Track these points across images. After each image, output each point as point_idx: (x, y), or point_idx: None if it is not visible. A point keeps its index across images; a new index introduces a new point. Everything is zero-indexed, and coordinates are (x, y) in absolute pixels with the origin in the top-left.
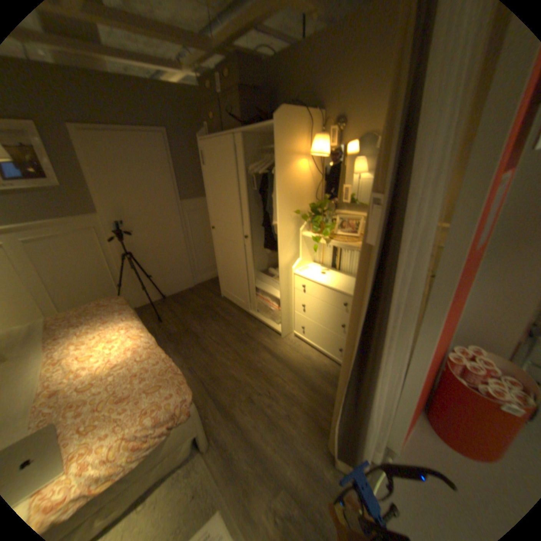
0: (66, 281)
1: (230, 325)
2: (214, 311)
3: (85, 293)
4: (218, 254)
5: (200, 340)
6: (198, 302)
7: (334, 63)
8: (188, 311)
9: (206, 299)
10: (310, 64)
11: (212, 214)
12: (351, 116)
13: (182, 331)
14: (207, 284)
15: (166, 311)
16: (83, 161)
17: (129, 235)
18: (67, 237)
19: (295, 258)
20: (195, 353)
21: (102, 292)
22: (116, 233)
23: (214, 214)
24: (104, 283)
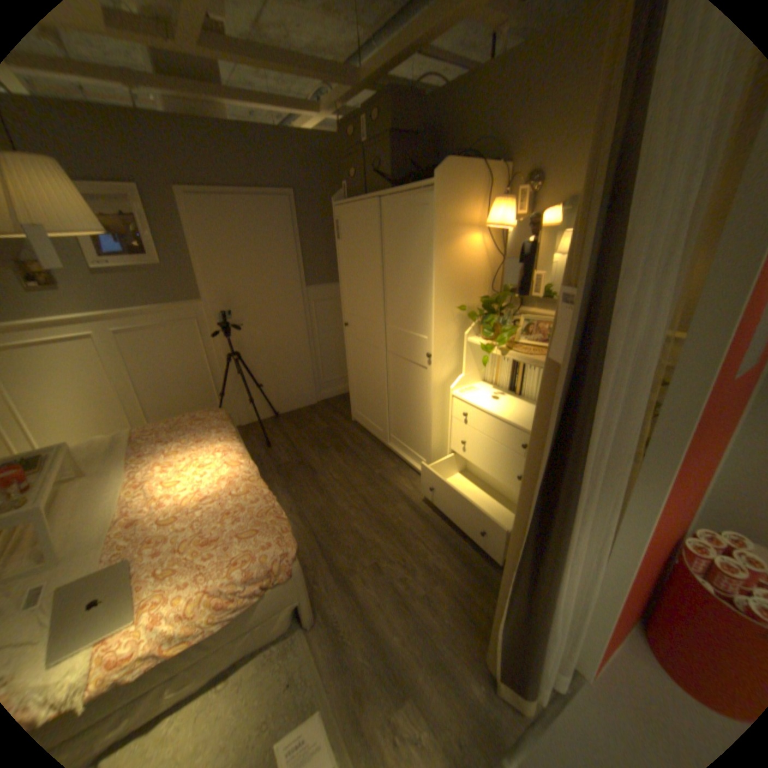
0: (160, 385)
1: (360, 461)
2: (341, 440)
3: (181, 402)
4: (351, 363)
5: (318, 478)
6: (321, 426)
7: (530, 95)
8: (307, 436)
9: (332, 423)
10: (495, 98)
11: (346, 307)
12: (551, 171)
13: (295, 463)
14: (335, 403)
15: (278, 434)
16: (190, 234)
17: (239, 331)
18: (165, 330)
19: (457, 374)
20: (310, 495)
21: (201, 402)
22: (223, 328)
23: (349, 307)
24: (205, 391)
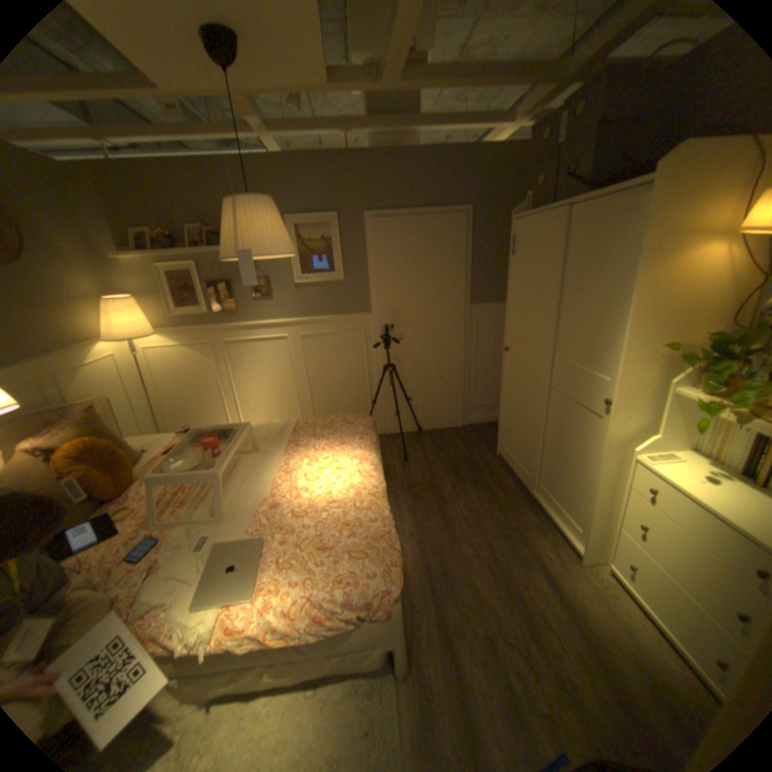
0: (328, 385)
1: (498, 504)
2: (480, 474)
3: (342, 402)
4: (506, 391)
5: (448, 510)
6: (462, 452)
7: None
8: (445, 460)
9: (475, 452)
10: None
11: (510, 329)
12: None
13: (428, 486)
14: (482, 430)
15: (418, 451)
16: (372, 254)
17: (399, 344)
18: (339, 338)
19: (651, 432)
20: (435, 526)
21: (357, 406)
22: (385, 340)
23: (514, 330)
24: (362, 396)
